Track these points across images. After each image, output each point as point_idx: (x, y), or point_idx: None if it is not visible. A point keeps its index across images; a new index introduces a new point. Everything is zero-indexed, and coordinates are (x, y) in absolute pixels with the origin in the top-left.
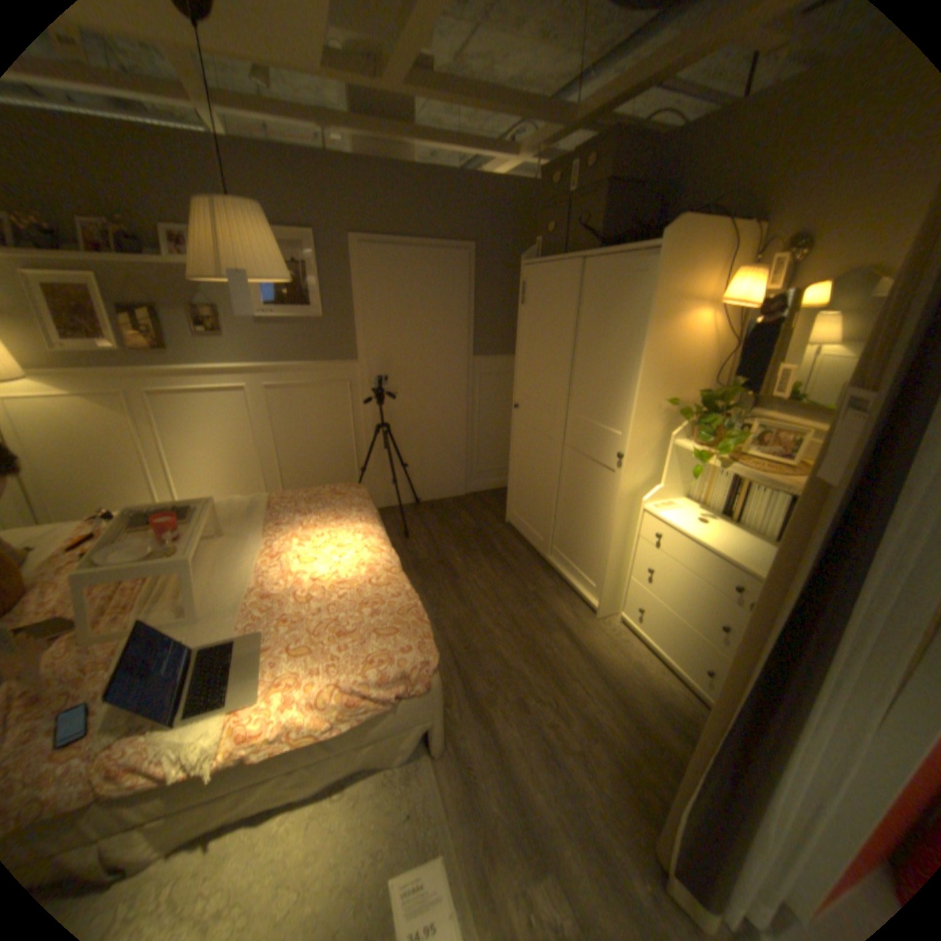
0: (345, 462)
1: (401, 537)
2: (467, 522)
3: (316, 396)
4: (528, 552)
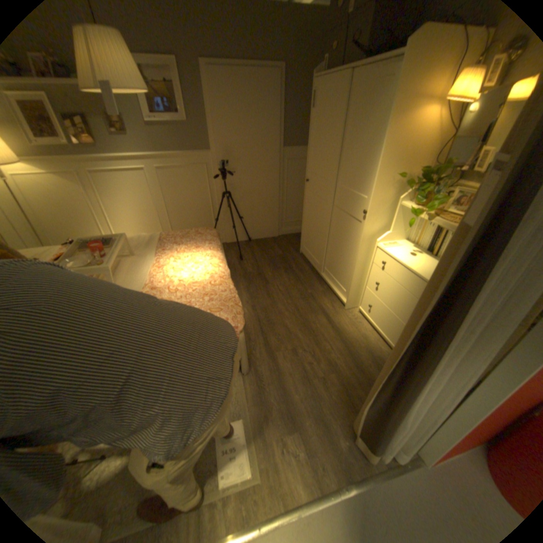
0: (206, 215)
1: (238, 260)
2: (277, 252)
3: (186, 173)
4: (310, 270)
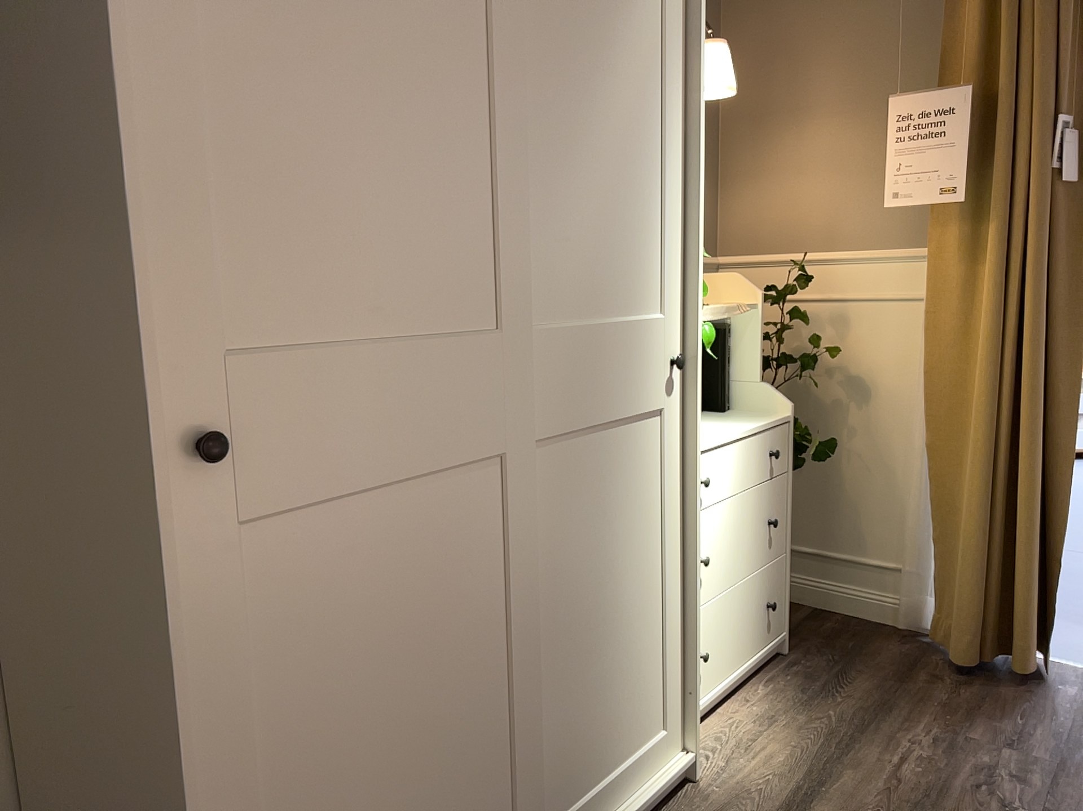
0: None
1: None
2: None
3: None
4: None
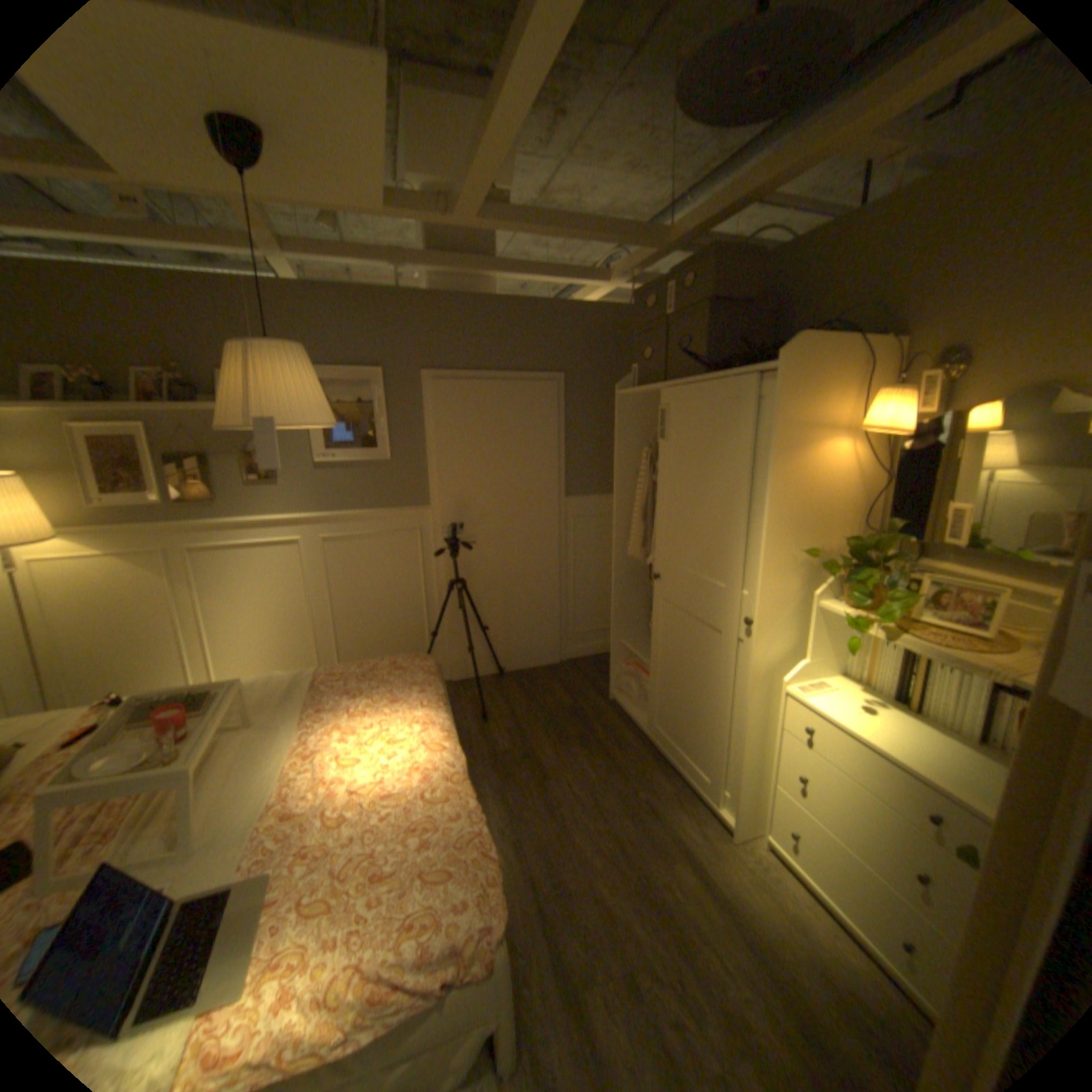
0: (414, 625)
1: (478, 720)
2: (561, 699)
3: (381, 547)
4: (639, 741)
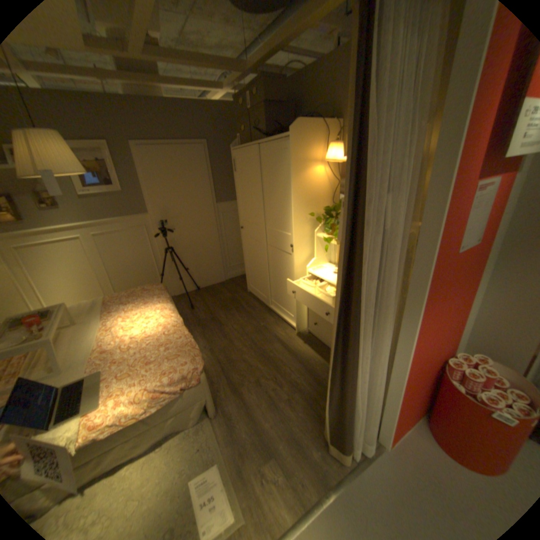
0: (151, 272)
1: (190, 309)
2: (227, 294)
3: (126, 236)
4: (260, 305)
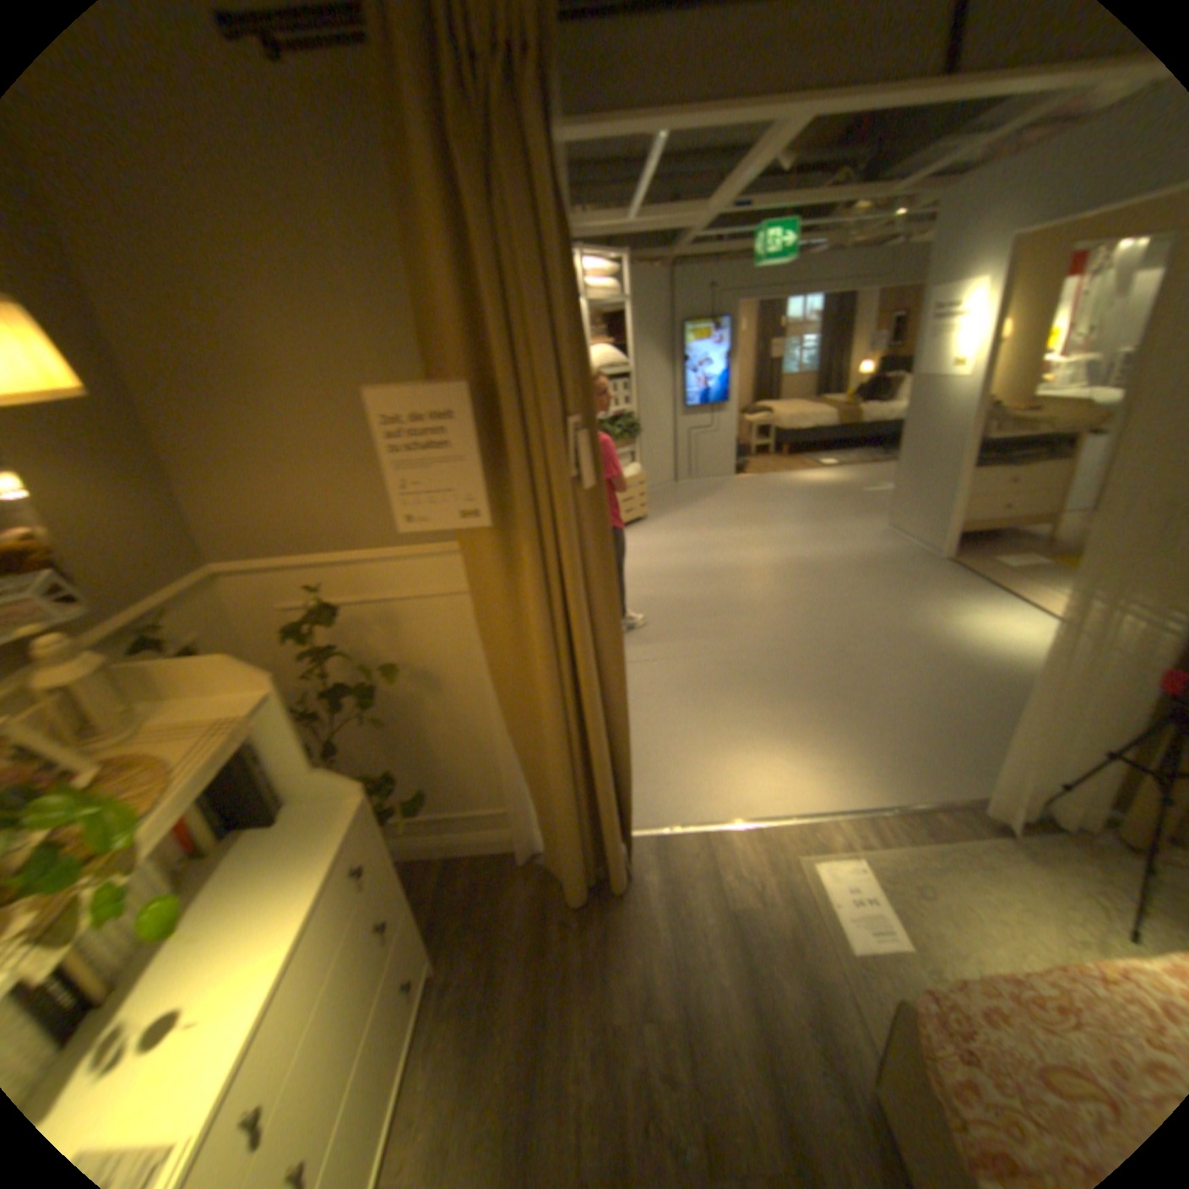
0: None
1: None
2: None
3: None
4: None
